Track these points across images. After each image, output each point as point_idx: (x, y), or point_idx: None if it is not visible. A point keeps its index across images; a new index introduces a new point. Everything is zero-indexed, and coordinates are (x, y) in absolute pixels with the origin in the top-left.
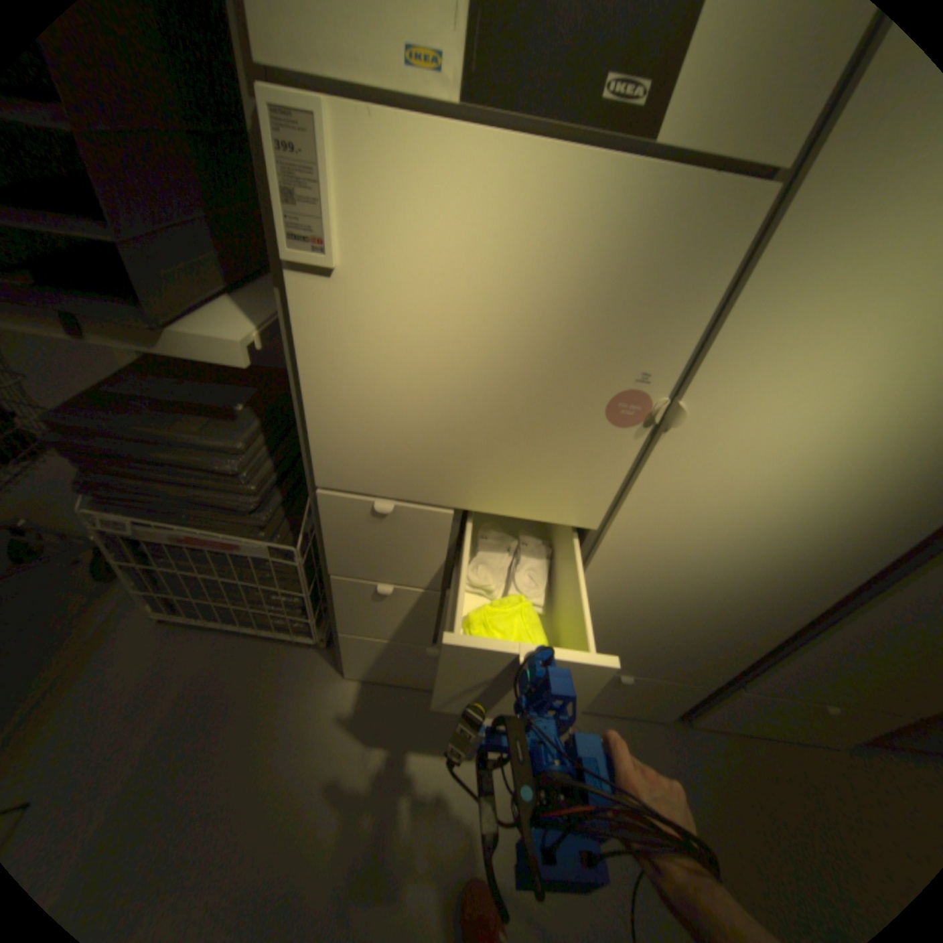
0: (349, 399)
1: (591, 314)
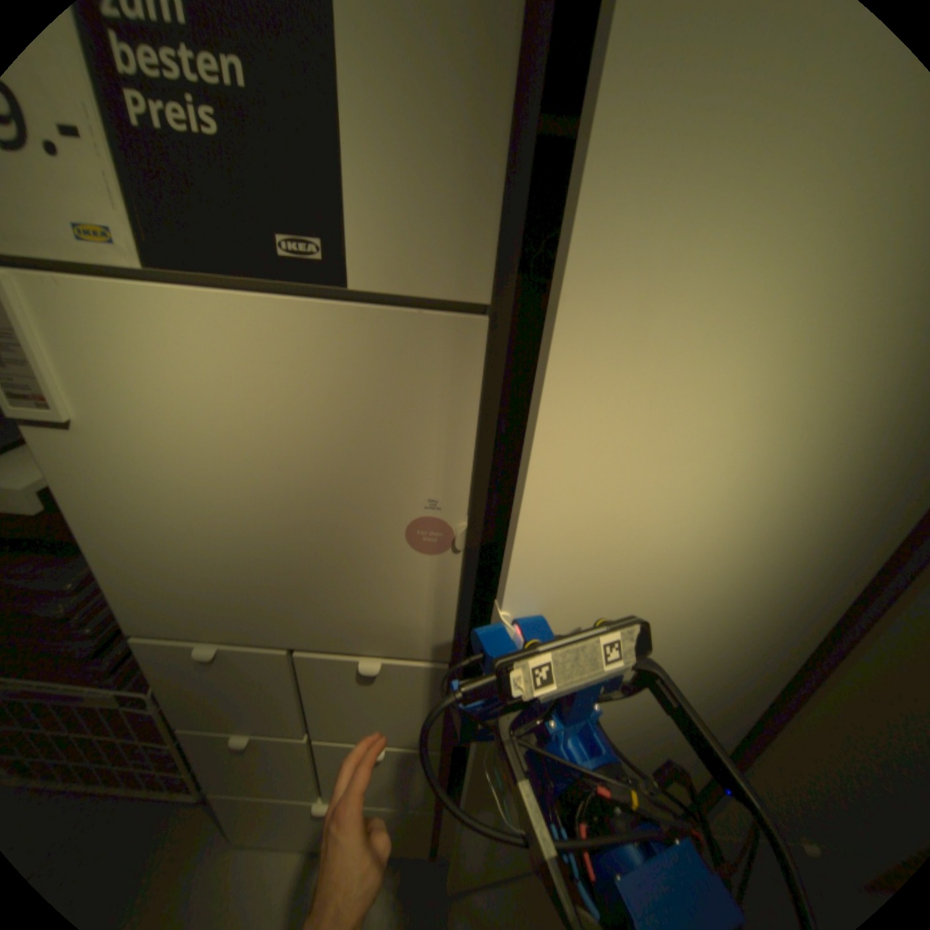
0: (131, 544)
1: (353, 446)
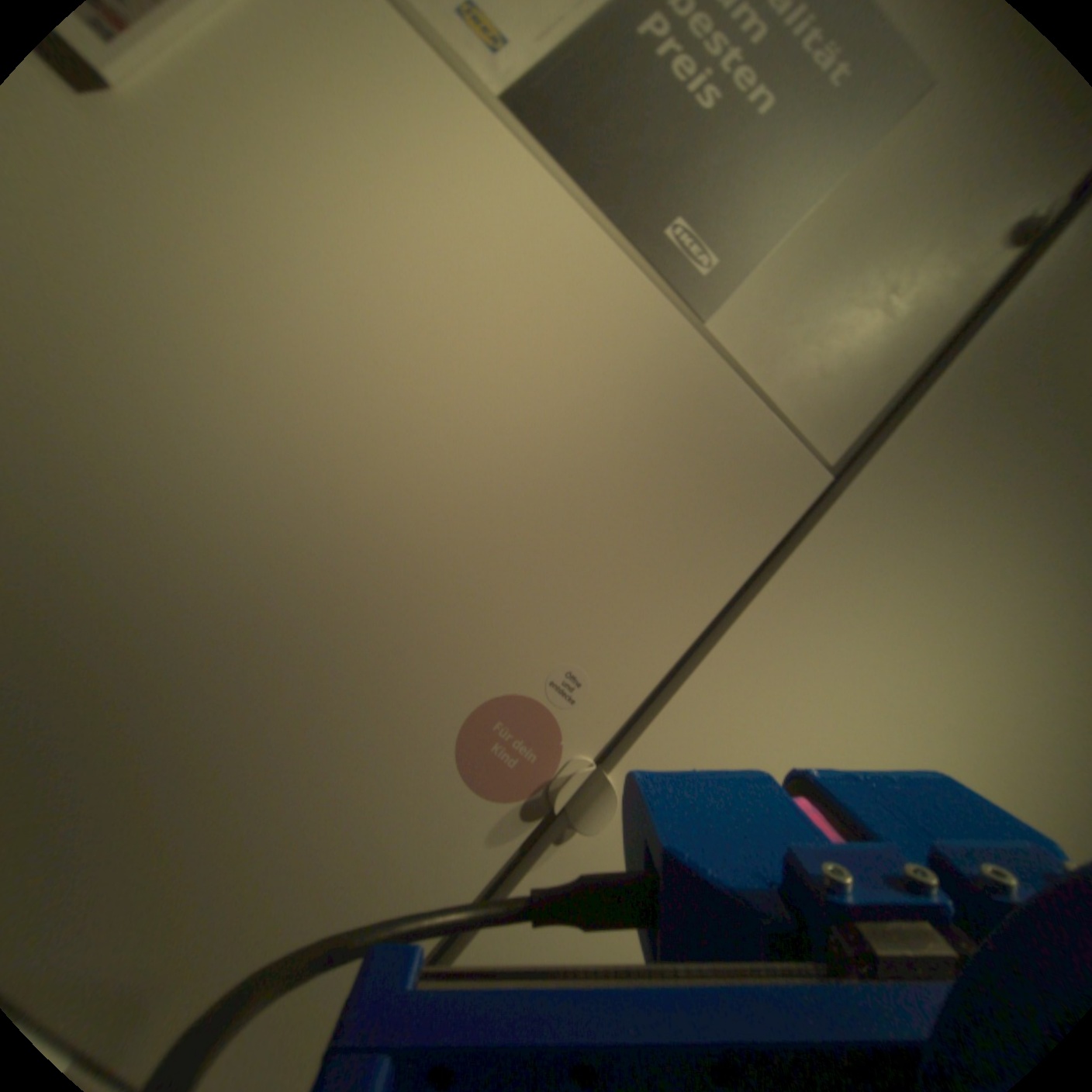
0: None
1: (532, 508)
